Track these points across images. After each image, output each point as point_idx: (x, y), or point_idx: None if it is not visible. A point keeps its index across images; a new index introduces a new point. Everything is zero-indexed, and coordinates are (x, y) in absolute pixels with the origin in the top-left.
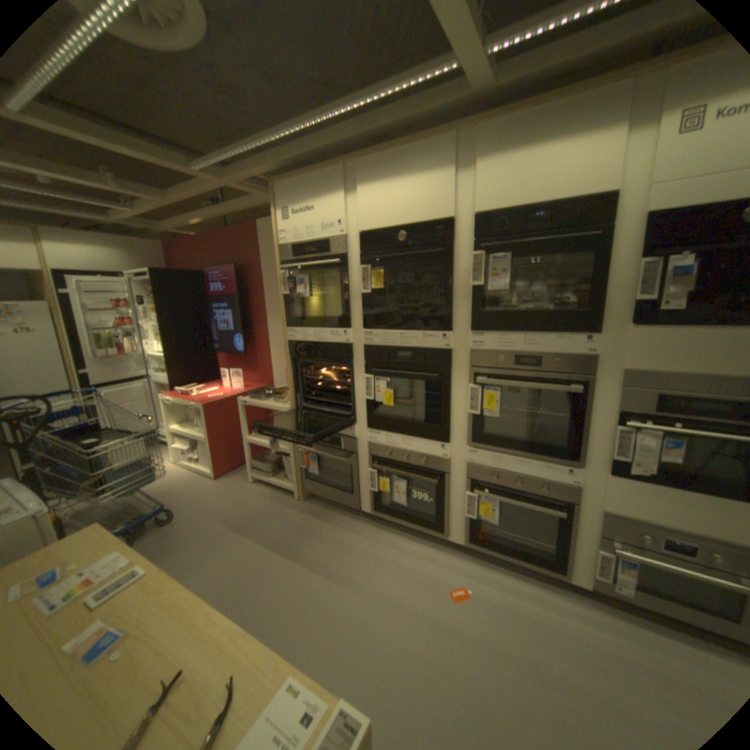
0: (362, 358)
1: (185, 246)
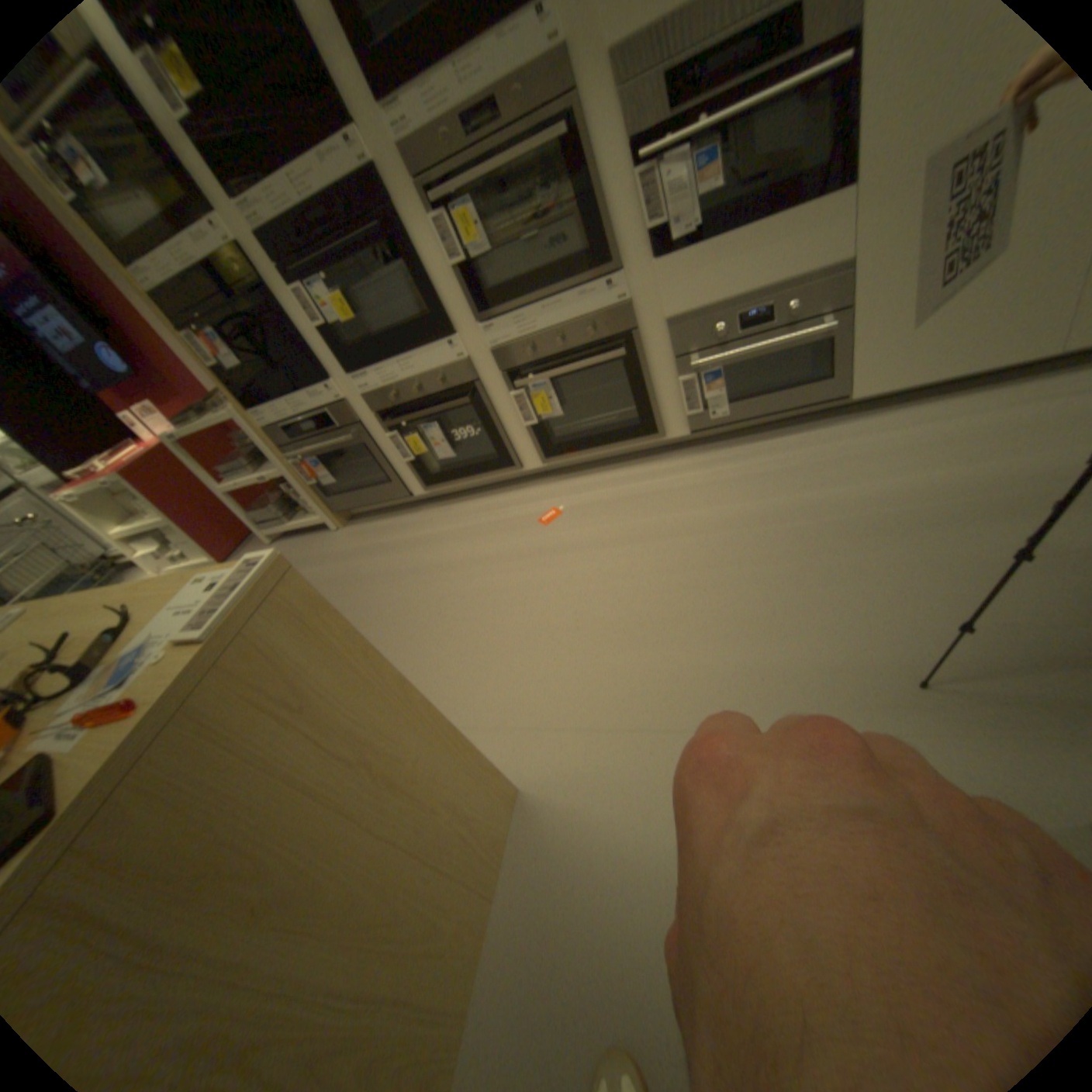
0: (266, 255)
1: None
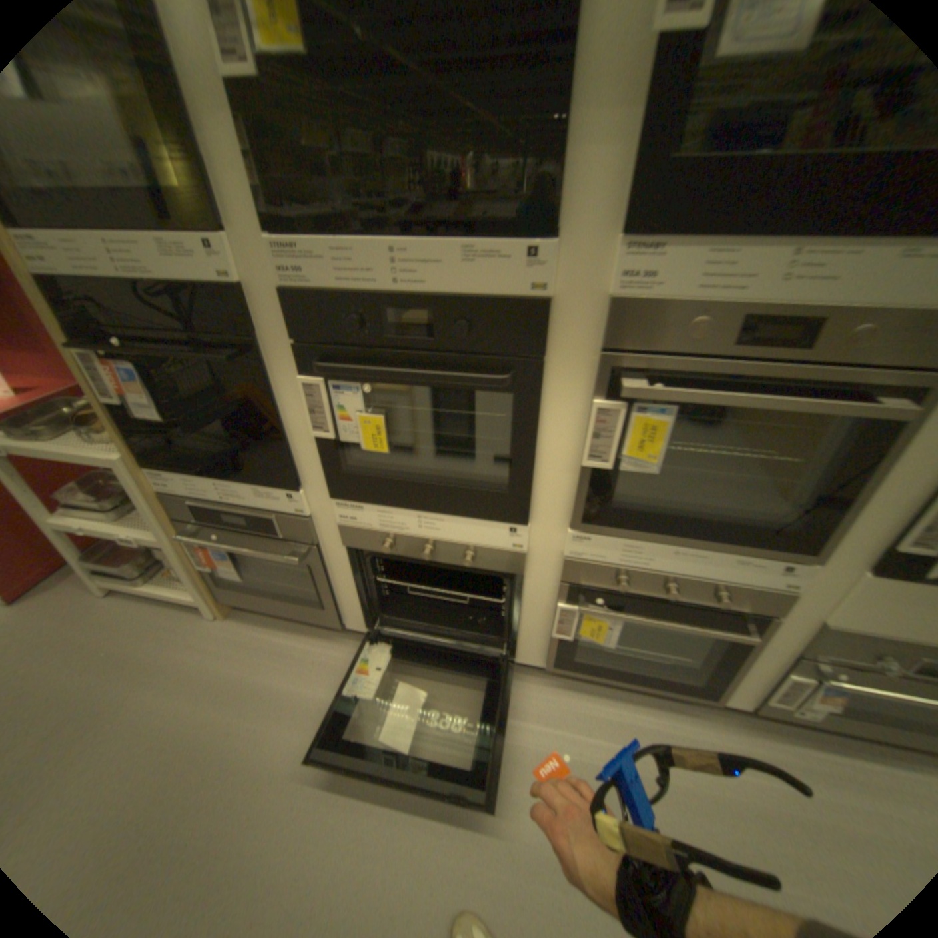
0: (283, 325)
1: None
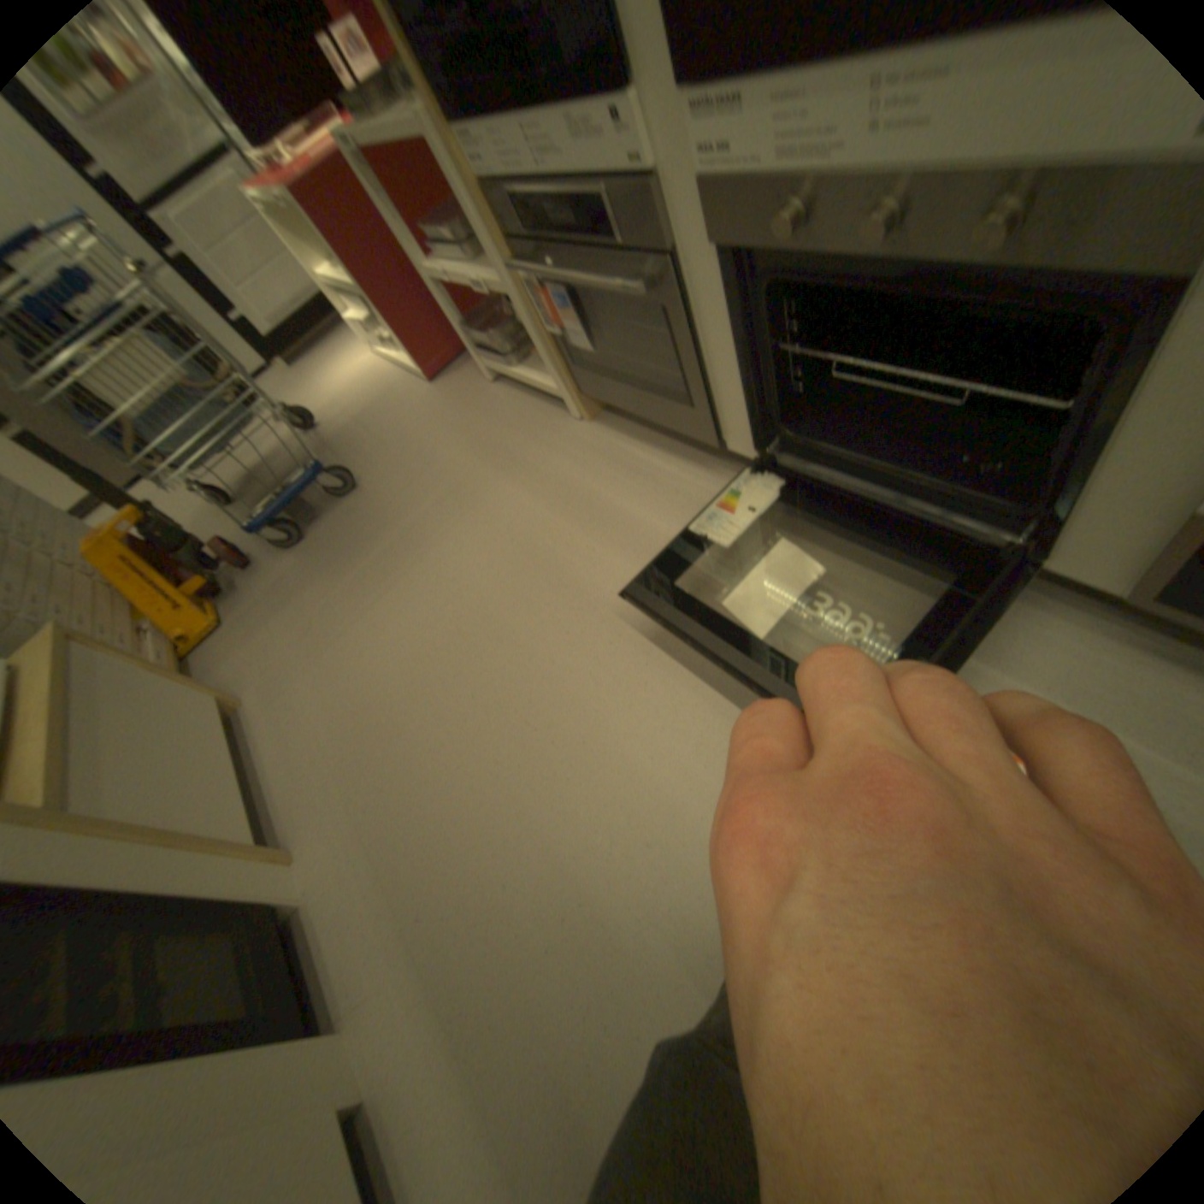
0: None
1: None
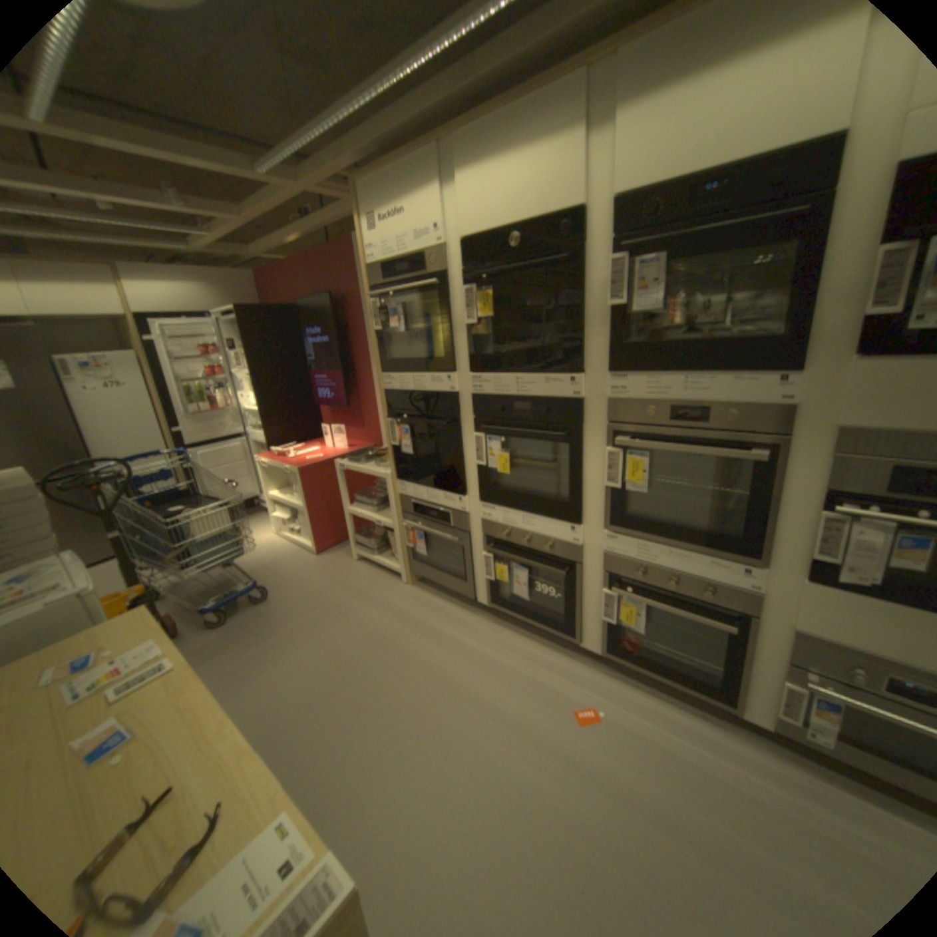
0: (471, 411)
1: (276, 274)
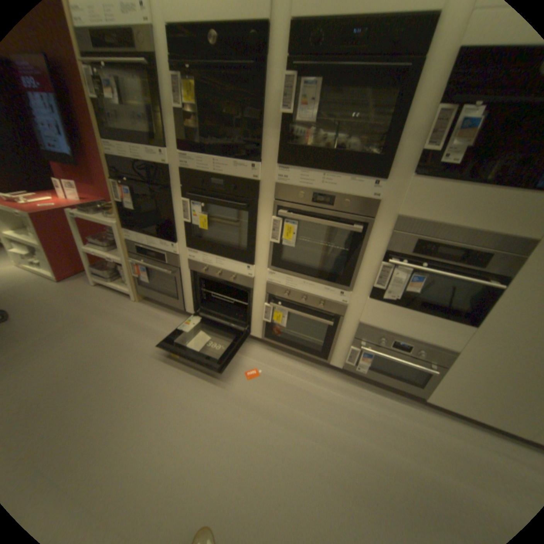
0: (179, 181)
1: None
